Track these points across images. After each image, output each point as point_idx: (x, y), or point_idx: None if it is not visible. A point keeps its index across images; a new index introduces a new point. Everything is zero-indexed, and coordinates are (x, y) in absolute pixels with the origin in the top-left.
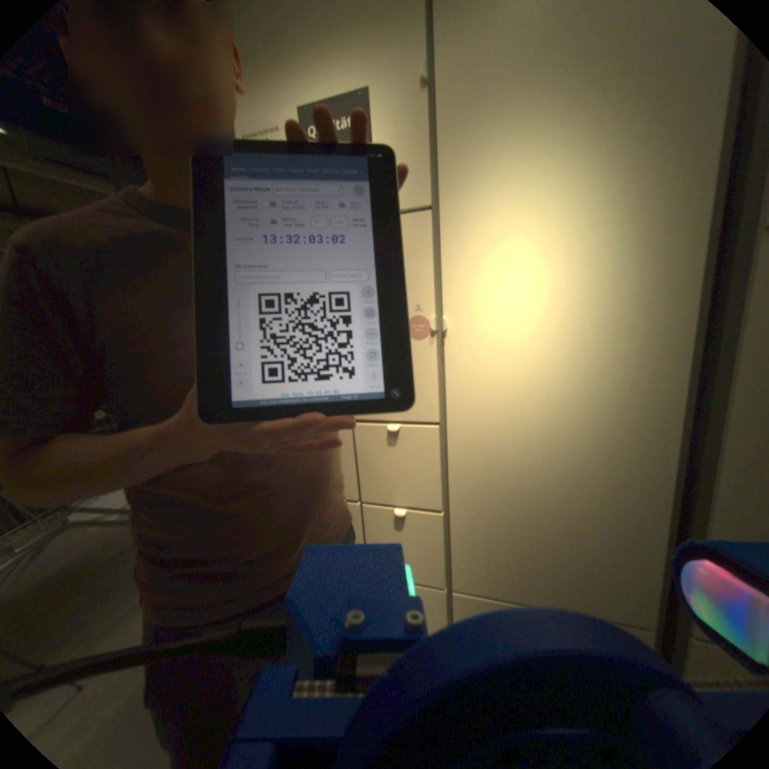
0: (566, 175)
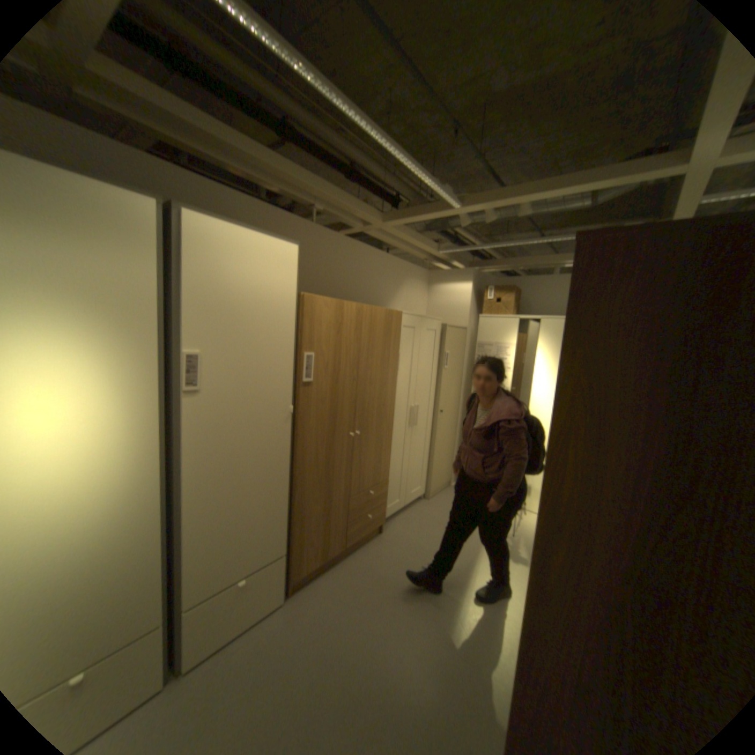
0: (62, 352)
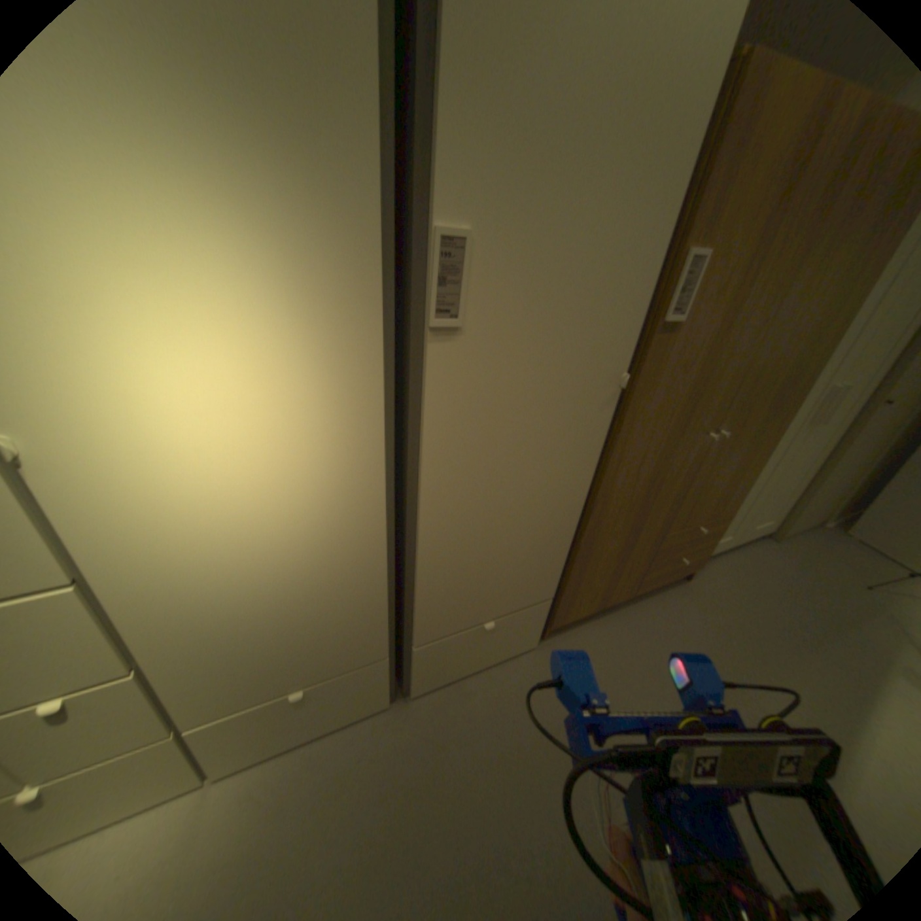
0: (172, 205)
